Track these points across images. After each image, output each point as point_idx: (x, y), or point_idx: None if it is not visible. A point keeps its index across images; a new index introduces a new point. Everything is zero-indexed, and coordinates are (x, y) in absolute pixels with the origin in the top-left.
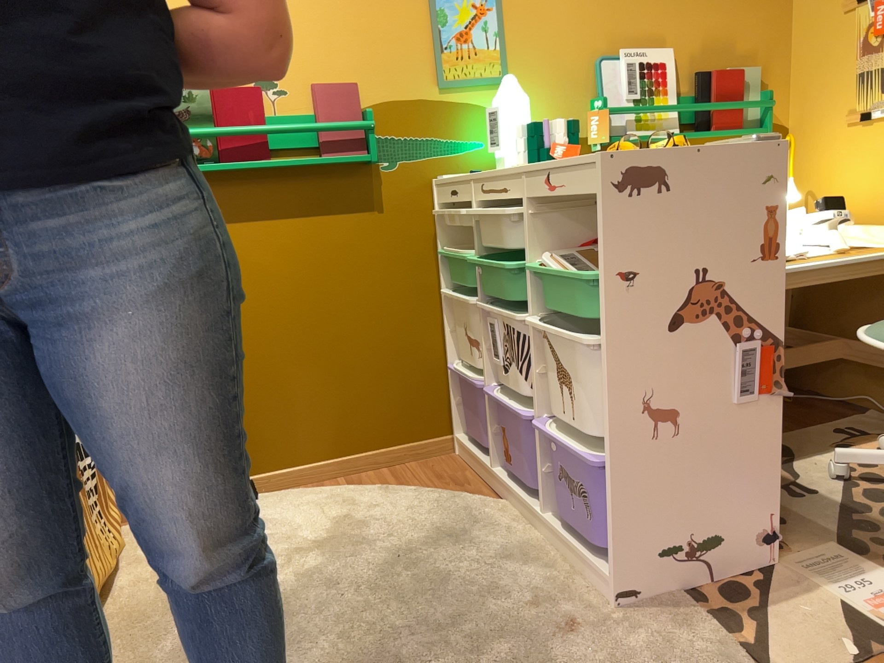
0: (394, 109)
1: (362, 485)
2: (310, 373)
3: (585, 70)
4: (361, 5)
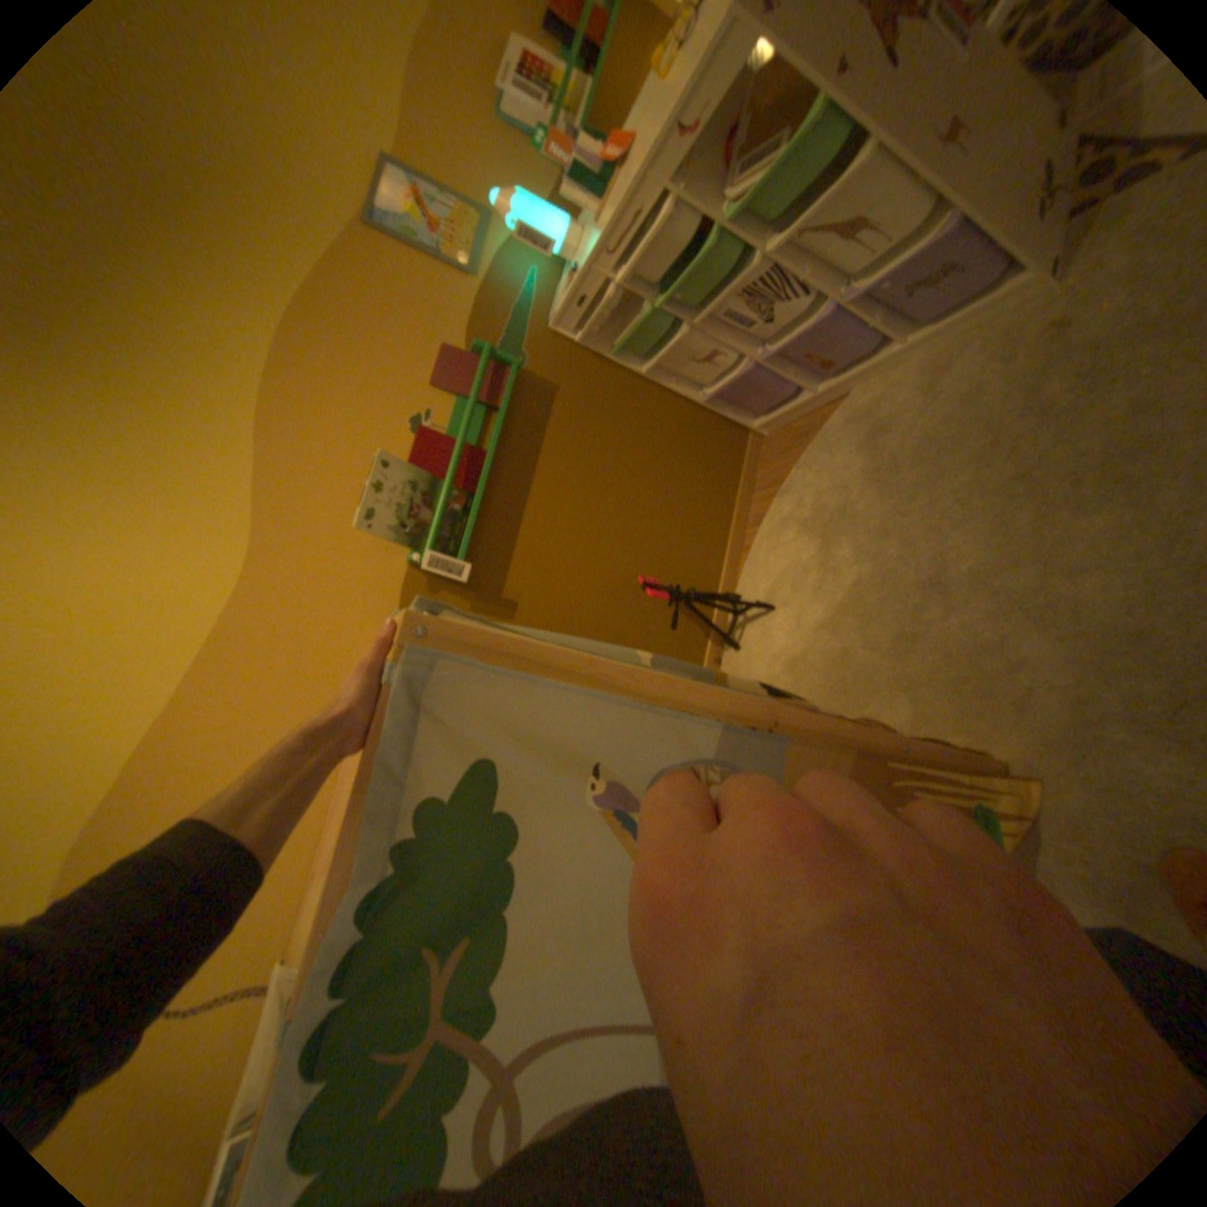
0: (476, 325)
1: (771, 511)
2: (665, 513)
3: (500, 130)
4: (369, 299)
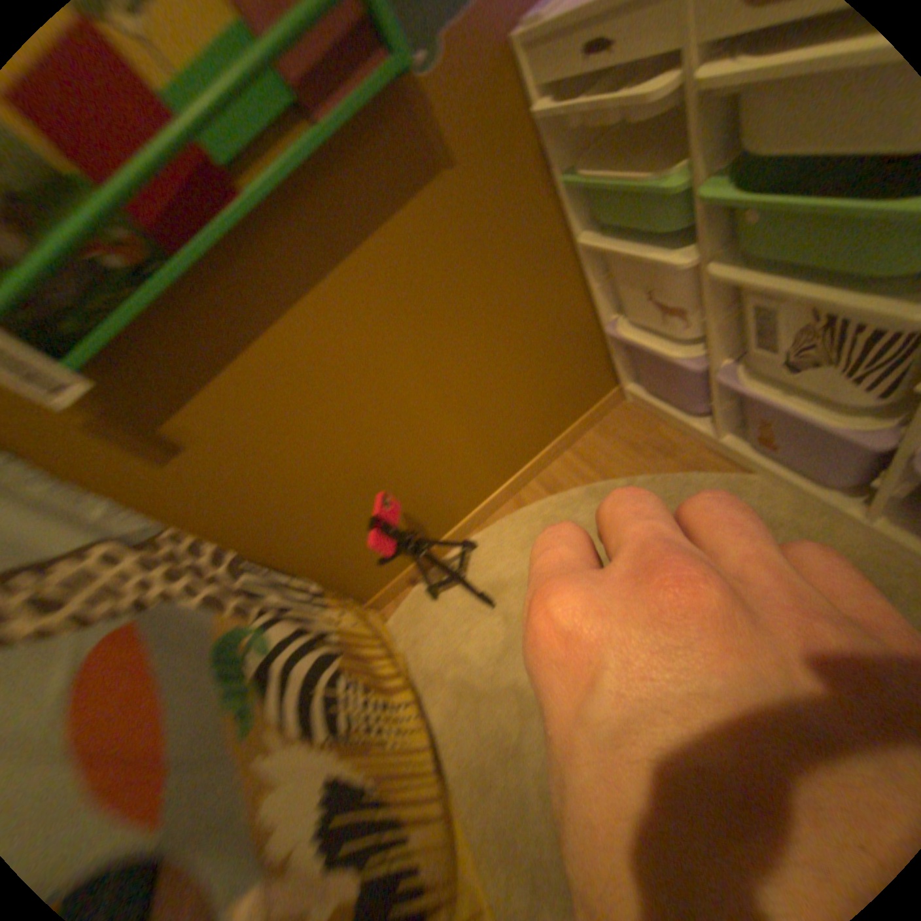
0: None
1: (565, 493)
2: (464, 426)
3: None
4: None
